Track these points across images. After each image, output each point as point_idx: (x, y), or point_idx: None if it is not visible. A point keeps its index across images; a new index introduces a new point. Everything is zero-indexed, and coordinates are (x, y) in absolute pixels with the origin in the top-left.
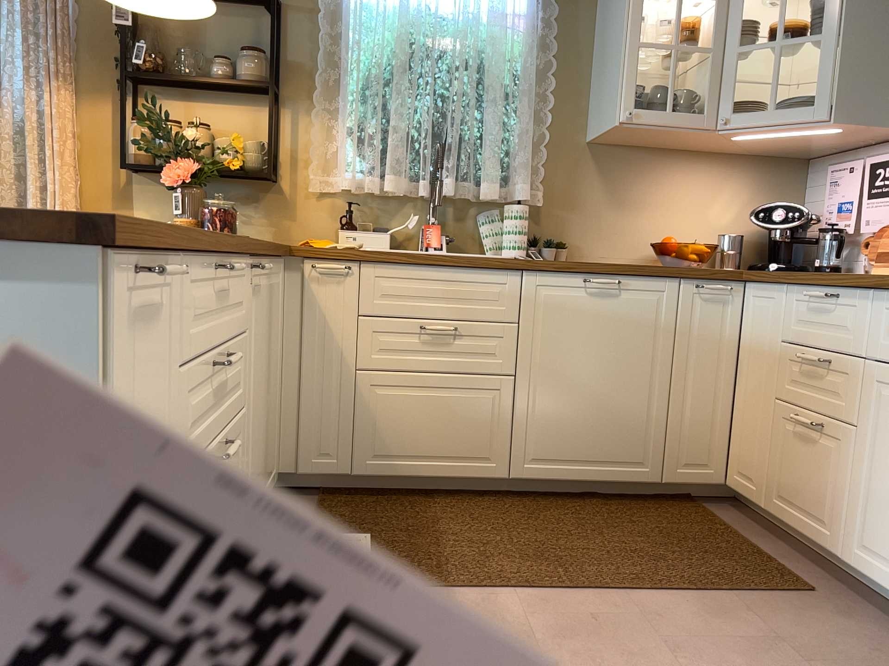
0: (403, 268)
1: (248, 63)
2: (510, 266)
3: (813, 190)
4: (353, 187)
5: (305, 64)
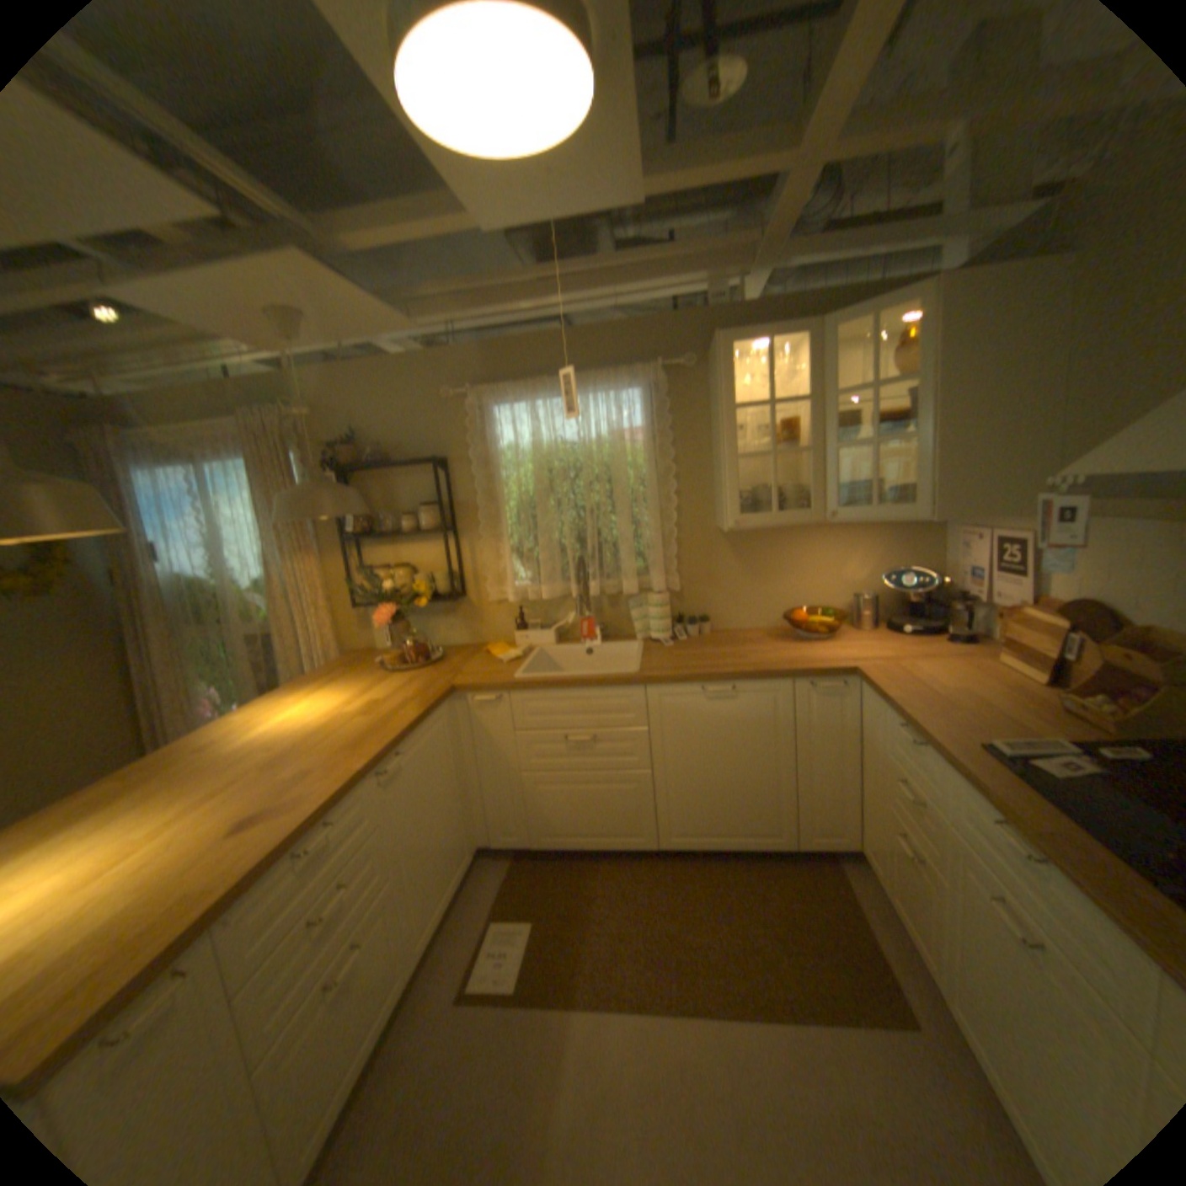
0: (544, 693)
1: (422, 517)
2: (632, 685)
3: (952, 540)
4: (517, 601)
5: (470, 502)
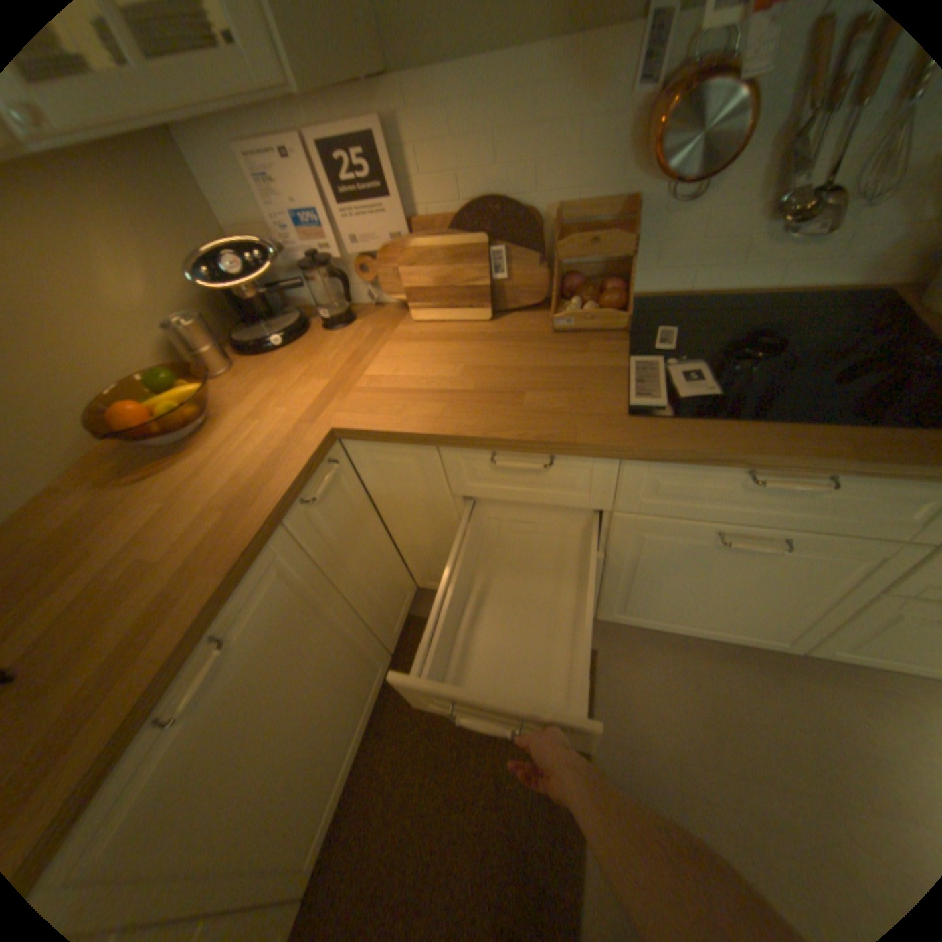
0: None
1: None
2: None
3: (211, 182)
4: None
5: None
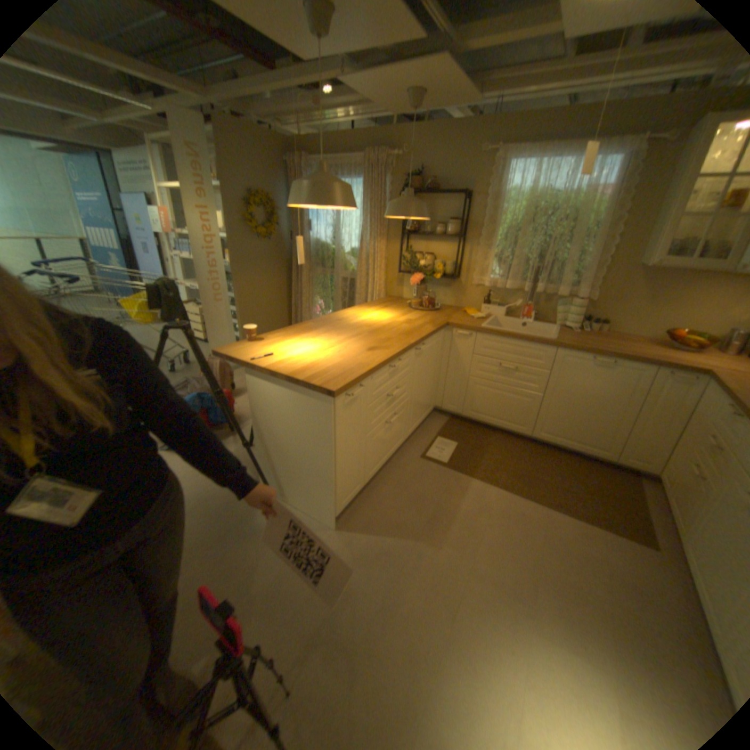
0: (495, 338)
1: (449, 226)
2: (550, 345)
3: None
4: (490, 286)
5: (478, 221)
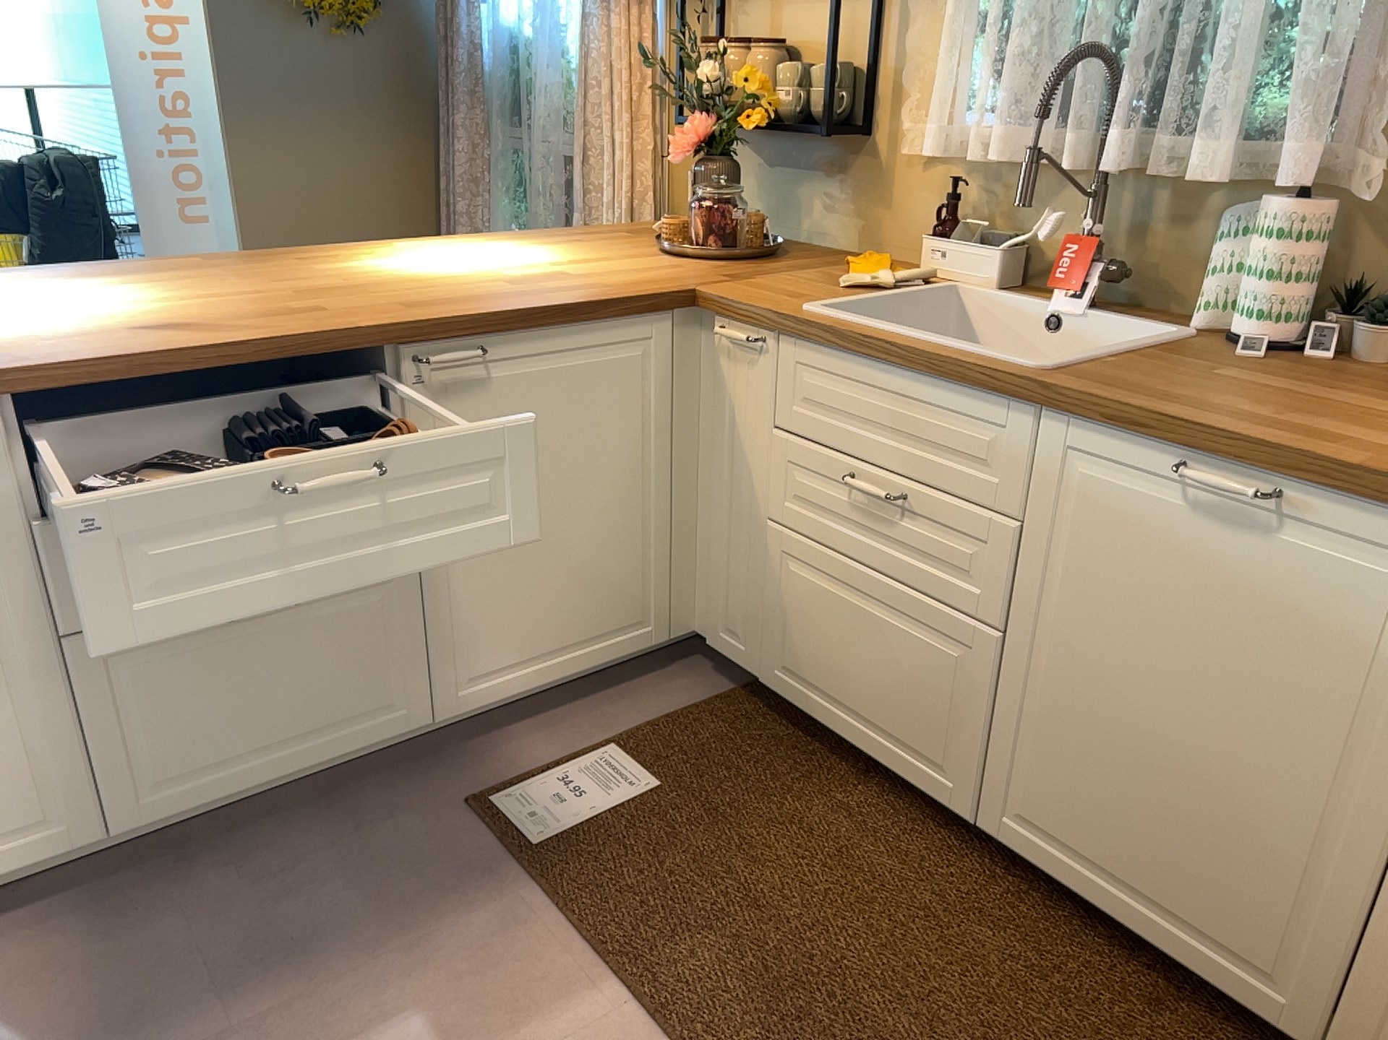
0: (835, 357)
1: None
2: (1005, 394)
3: None
4: (937, 156)
5: None
